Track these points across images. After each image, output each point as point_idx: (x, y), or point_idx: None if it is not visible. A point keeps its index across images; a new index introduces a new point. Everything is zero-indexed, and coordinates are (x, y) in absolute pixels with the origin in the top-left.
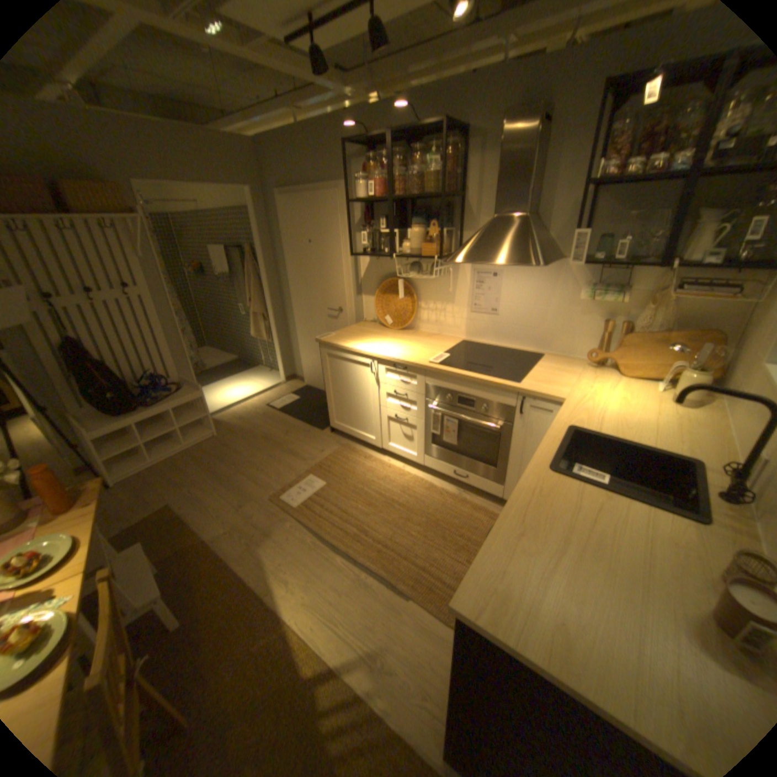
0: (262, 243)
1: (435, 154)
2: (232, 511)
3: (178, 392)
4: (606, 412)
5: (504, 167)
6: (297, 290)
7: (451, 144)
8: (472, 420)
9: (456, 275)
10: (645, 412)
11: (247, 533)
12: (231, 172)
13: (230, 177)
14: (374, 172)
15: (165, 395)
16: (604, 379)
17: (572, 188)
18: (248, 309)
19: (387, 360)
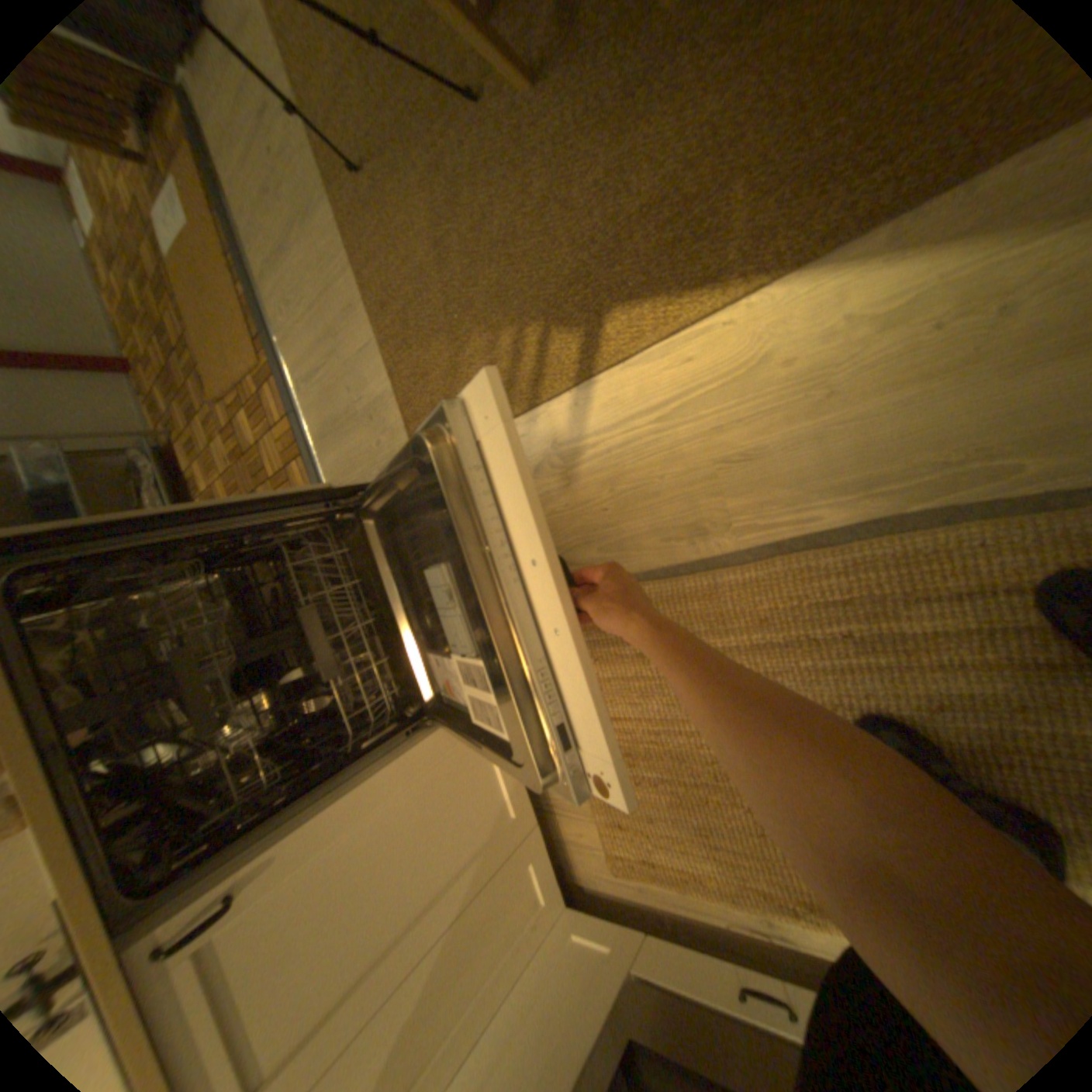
0: None
1: None
2: None
3: None
4: None
5: None
6: None
7: None
8: None
9: None
10: None
11: None
12: None
13: None
14: None
15: None
16: None
17: None
18: None
19: None
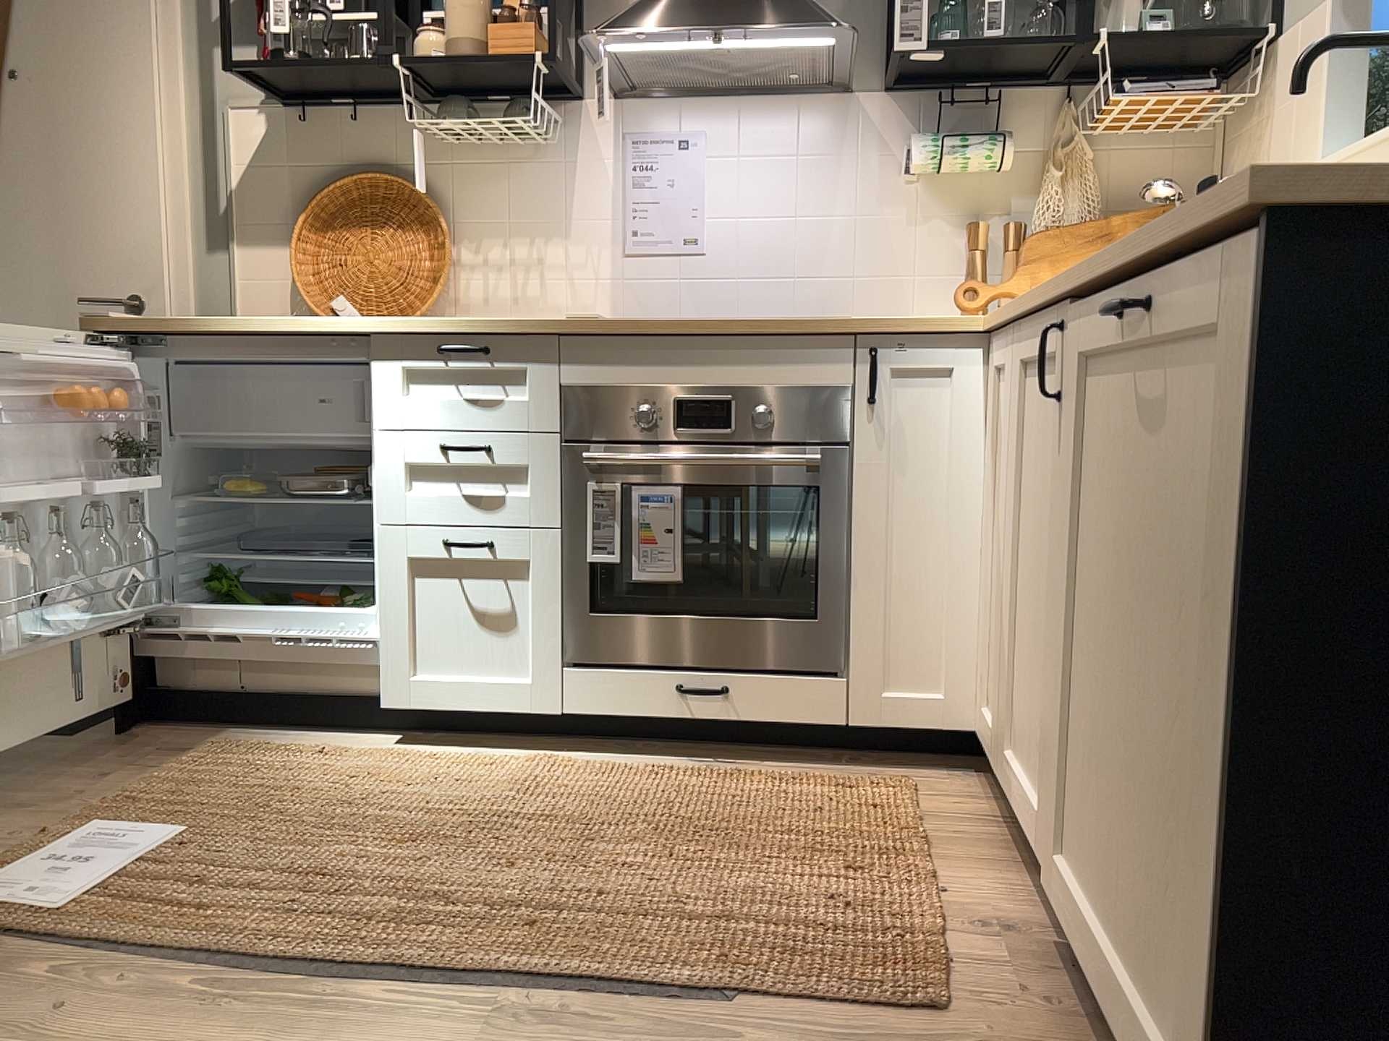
0: None
1: None
2: None
3: None
4: None
5: None
6: None
7: None
8: (739, 459)
9: (571, 156)
10: None
11: None
12: None
13: None
14: None
15: None
16: None
17: None
18: None
19: (412, 336)
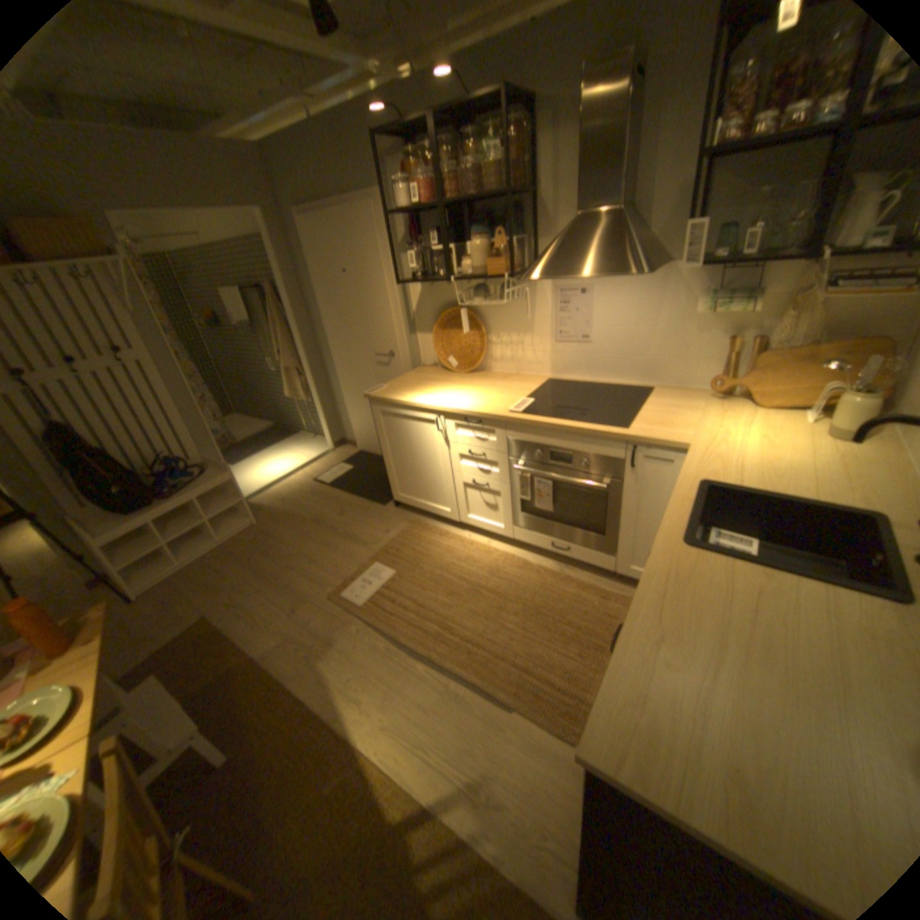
0: (285, 279)
1: (493, 139)
2: (284, 618)
3: (203, 477)
4: (745, 458)
5: (586, 146)
6: (336, 335)
7: (513, 123)
8: (571, 480)
9: (534, 297)
10: (796, 453)
11: (304, 644)
12: (236, 191)
13: (235, 198)
14: (416, 172)
15: (187, 482)
16: (736, 413)
17: (678, 165)
18: (279, 364)
19: (456, 414)
